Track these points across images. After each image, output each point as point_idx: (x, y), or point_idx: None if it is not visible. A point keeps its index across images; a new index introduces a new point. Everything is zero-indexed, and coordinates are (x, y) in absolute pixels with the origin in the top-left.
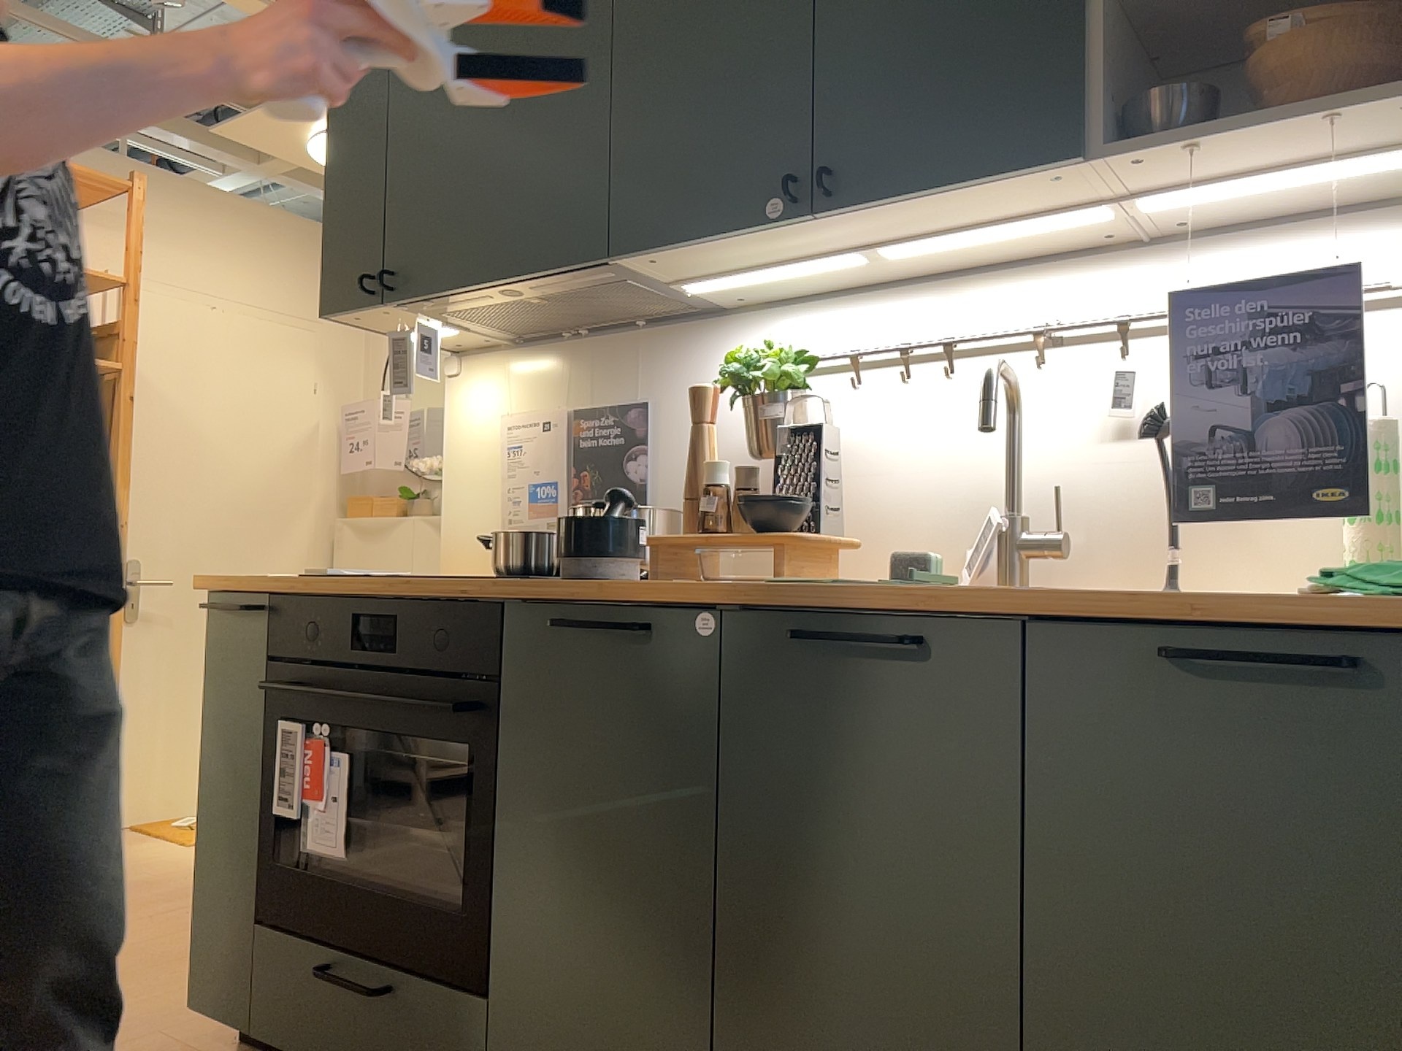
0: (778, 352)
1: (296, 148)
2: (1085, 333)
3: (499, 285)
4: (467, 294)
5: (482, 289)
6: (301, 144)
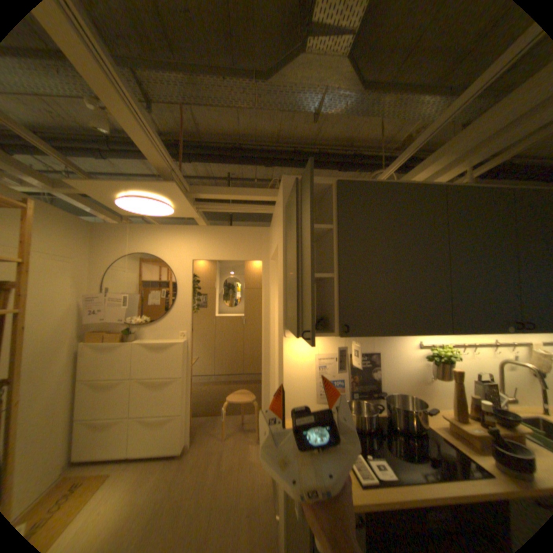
0: (456, 352)
1: (106, 195)
2: (503, 344)
3: (398, 335)
4: (380, 335)
5: (388, 335)
6: (112, 194)
